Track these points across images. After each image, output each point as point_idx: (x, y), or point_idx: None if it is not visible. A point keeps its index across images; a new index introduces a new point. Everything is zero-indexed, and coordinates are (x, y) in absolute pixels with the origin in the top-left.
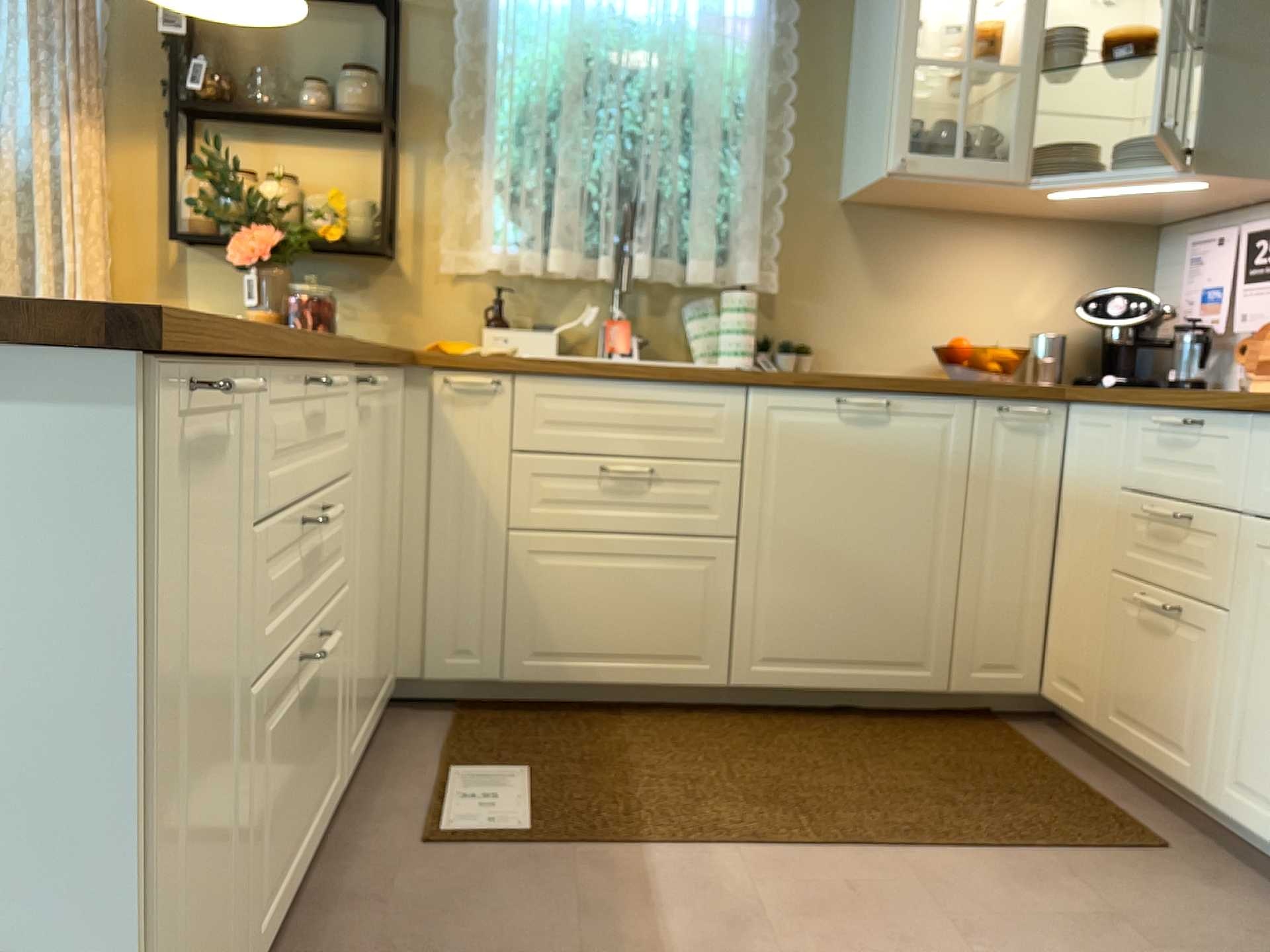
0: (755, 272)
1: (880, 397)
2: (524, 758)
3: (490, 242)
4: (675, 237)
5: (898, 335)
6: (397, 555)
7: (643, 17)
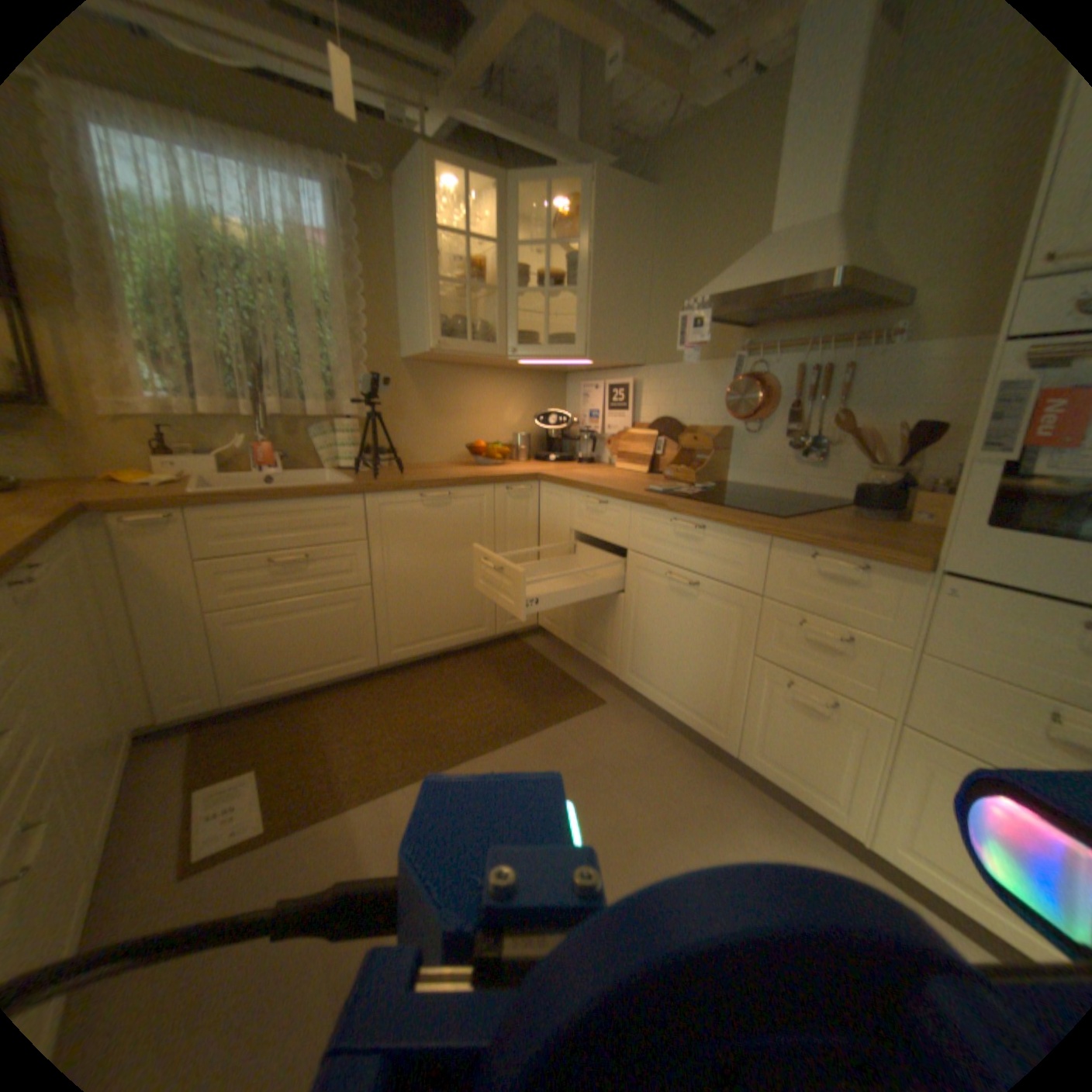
0: (350, 405)
1: (440, 491)
2: (247, 762)
3: (134, 391)
4: (290, 384)
5: (440, 437)
6: (105, 653)
7: (232, 218)
